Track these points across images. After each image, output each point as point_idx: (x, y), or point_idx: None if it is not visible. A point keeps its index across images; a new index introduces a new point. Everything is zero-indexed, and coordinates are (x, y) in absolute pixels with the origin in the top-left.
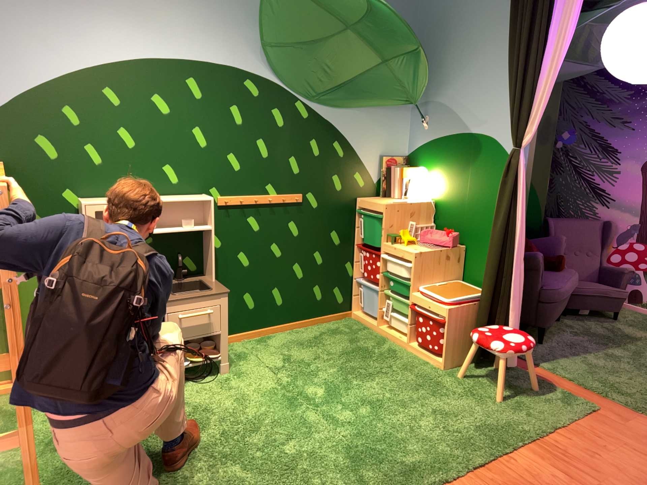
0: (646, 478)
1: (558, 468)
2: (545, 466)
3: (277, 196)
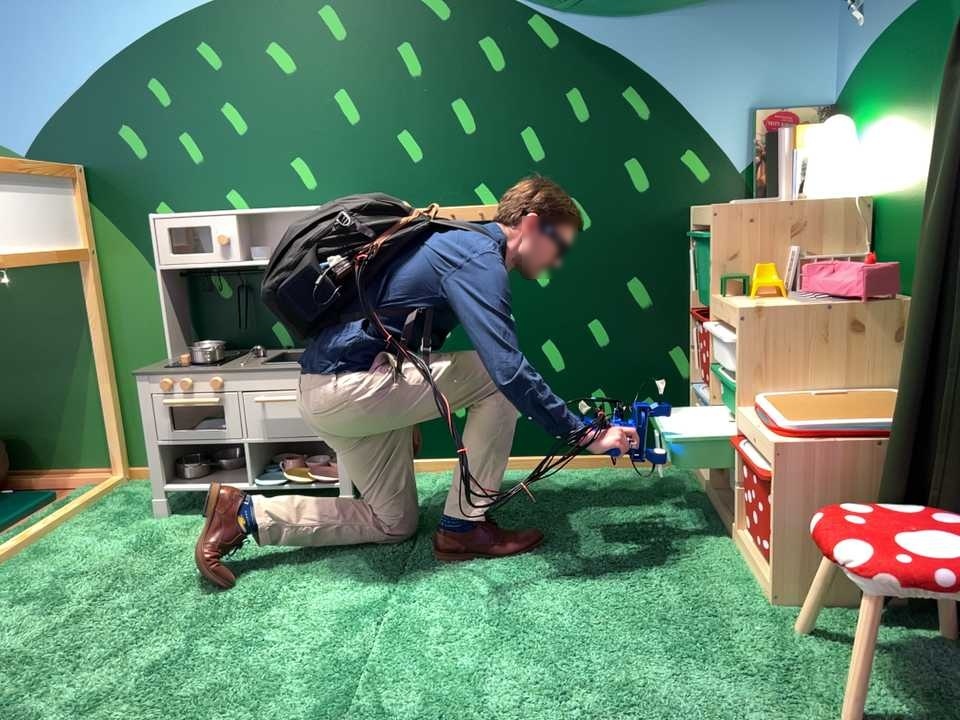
0: None
1: None
2: None
3: (490, 205)
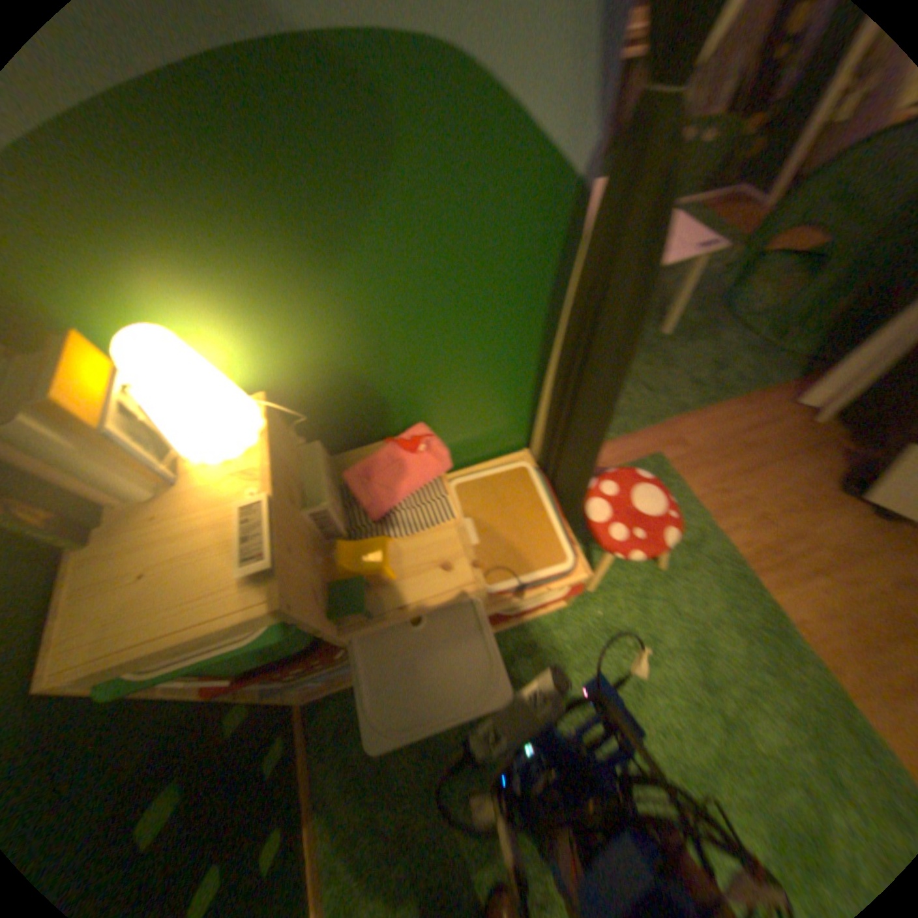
0: (811, 493)
1: (820, 577)
2: (819, 590)
3: None
